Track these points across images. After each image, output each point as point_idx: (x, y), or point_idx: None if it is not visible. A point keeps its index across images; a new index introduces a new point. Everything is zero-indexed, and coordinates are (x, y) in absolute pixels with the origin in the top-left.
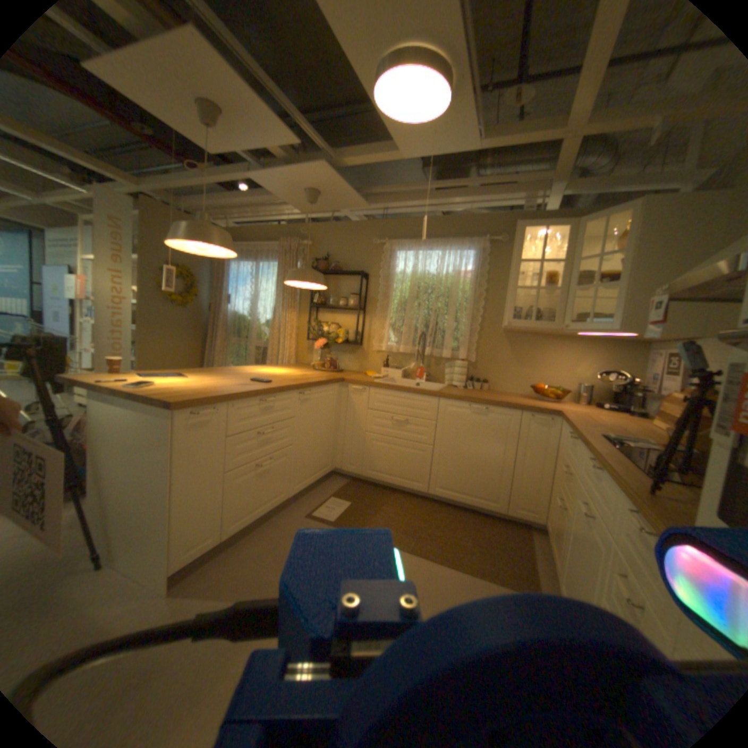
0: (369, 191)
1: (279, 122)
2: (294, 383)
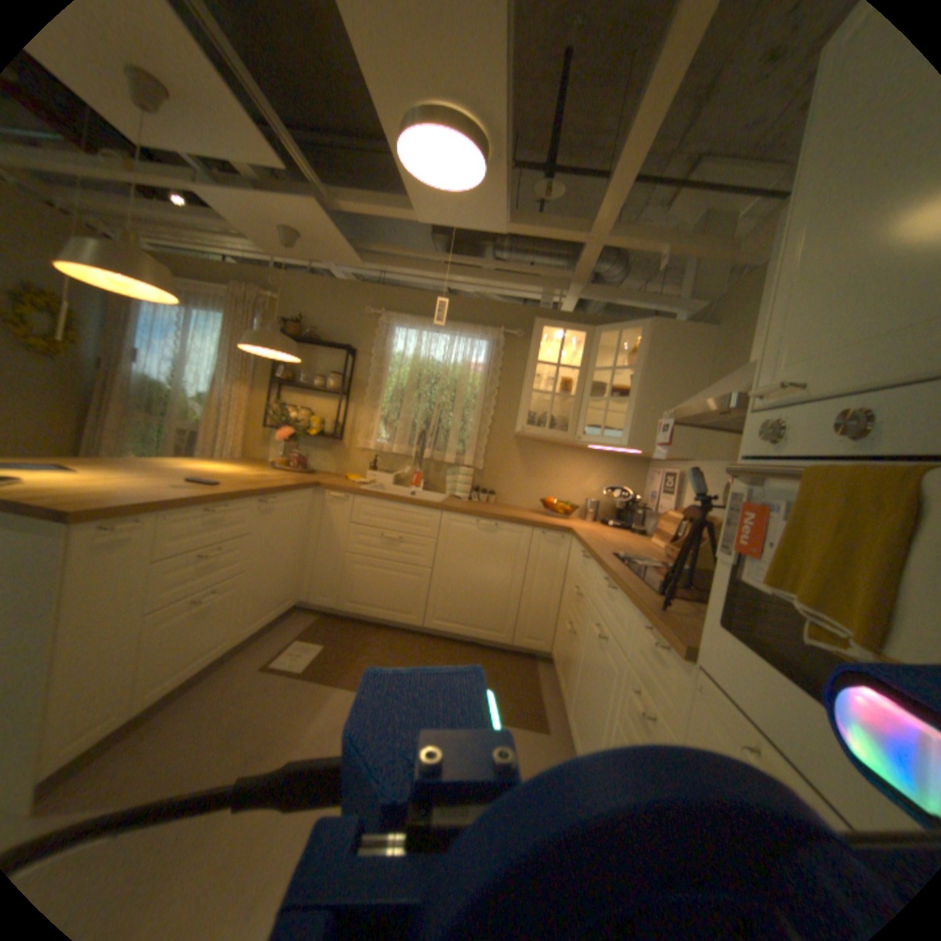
0: (366, 248)
1: (259, 137)
2: (254, 487)
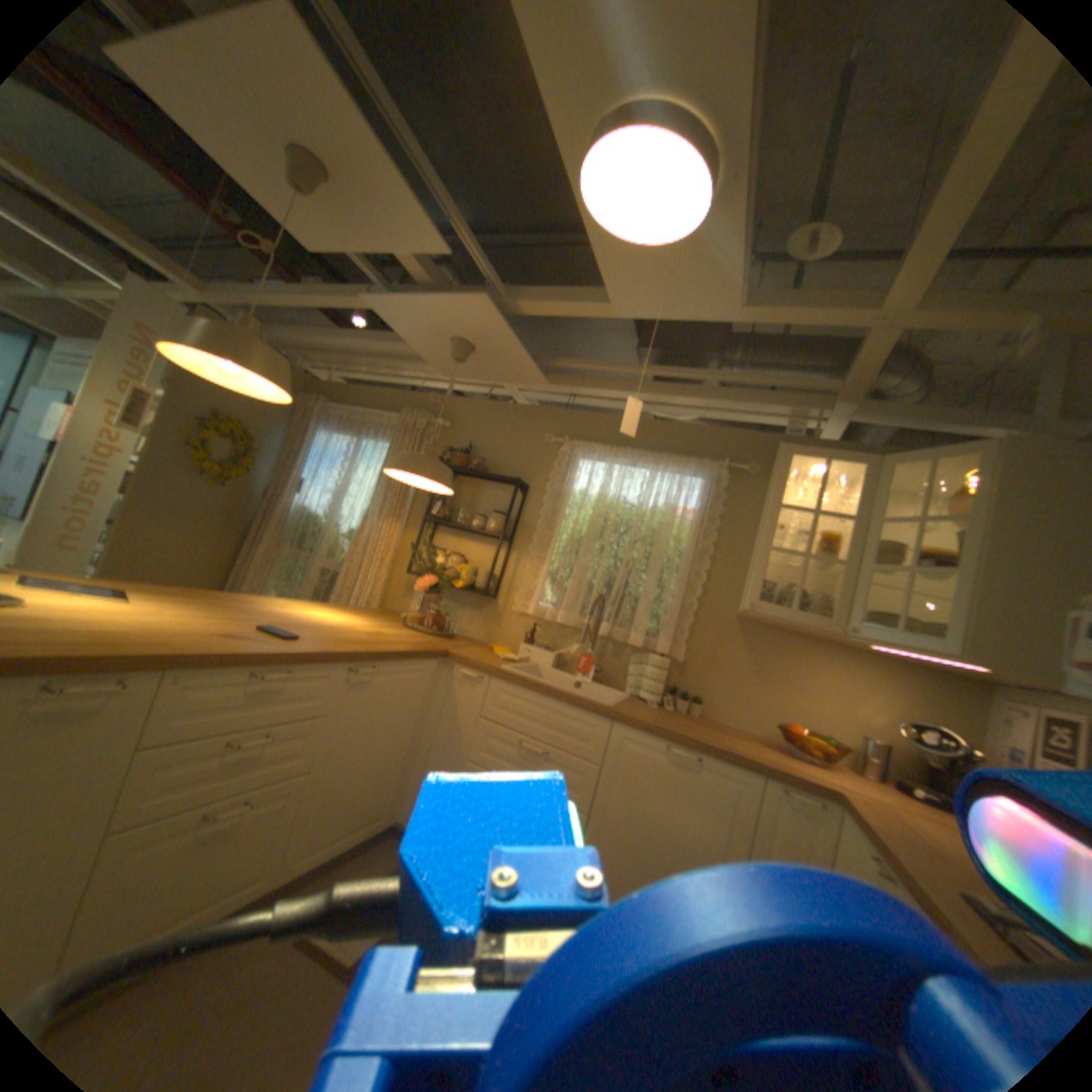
0: (552, 363)
1: (419, 210)
2: (345, 648)
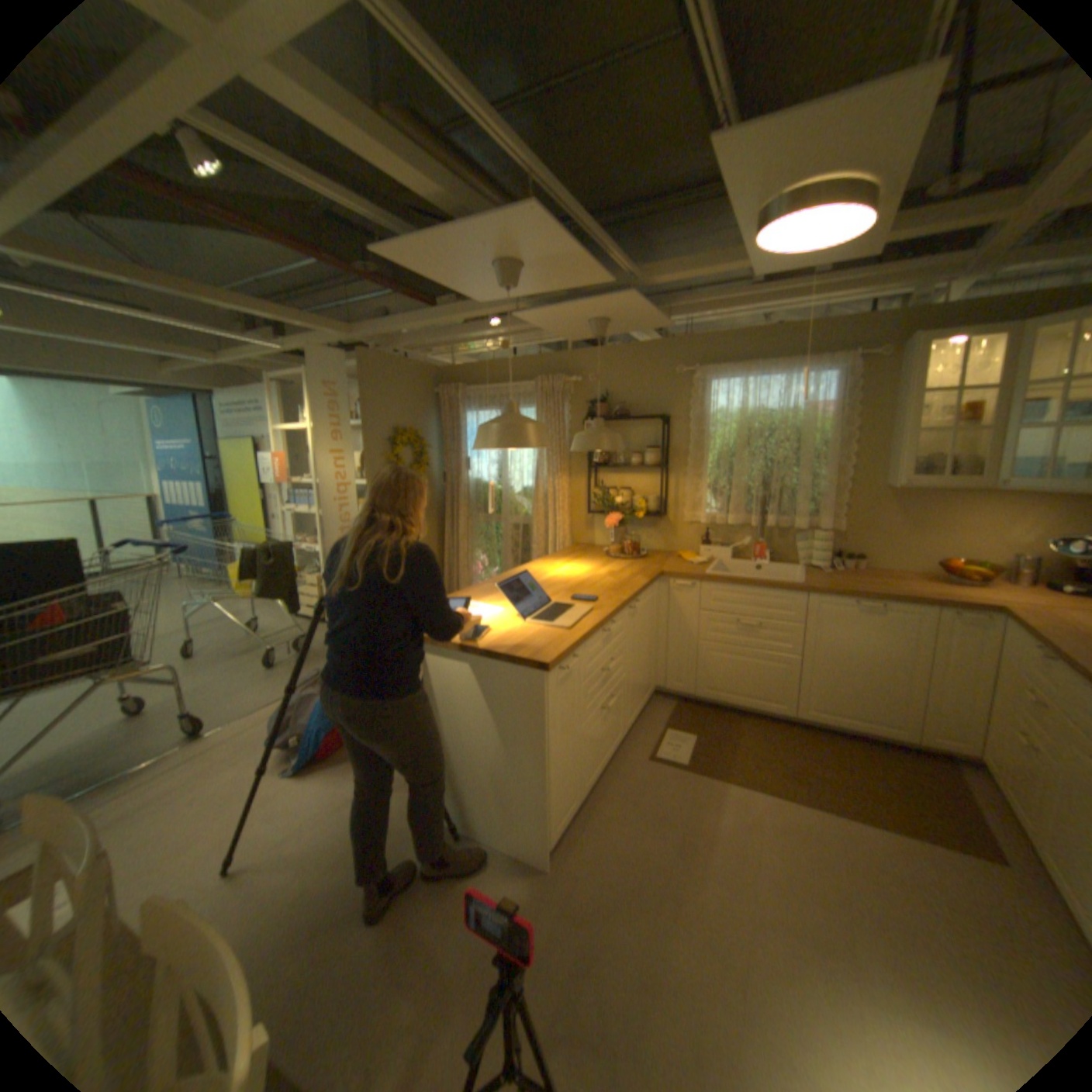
0: (673, 304)
1: (595, 267)
2: (621, 595)
